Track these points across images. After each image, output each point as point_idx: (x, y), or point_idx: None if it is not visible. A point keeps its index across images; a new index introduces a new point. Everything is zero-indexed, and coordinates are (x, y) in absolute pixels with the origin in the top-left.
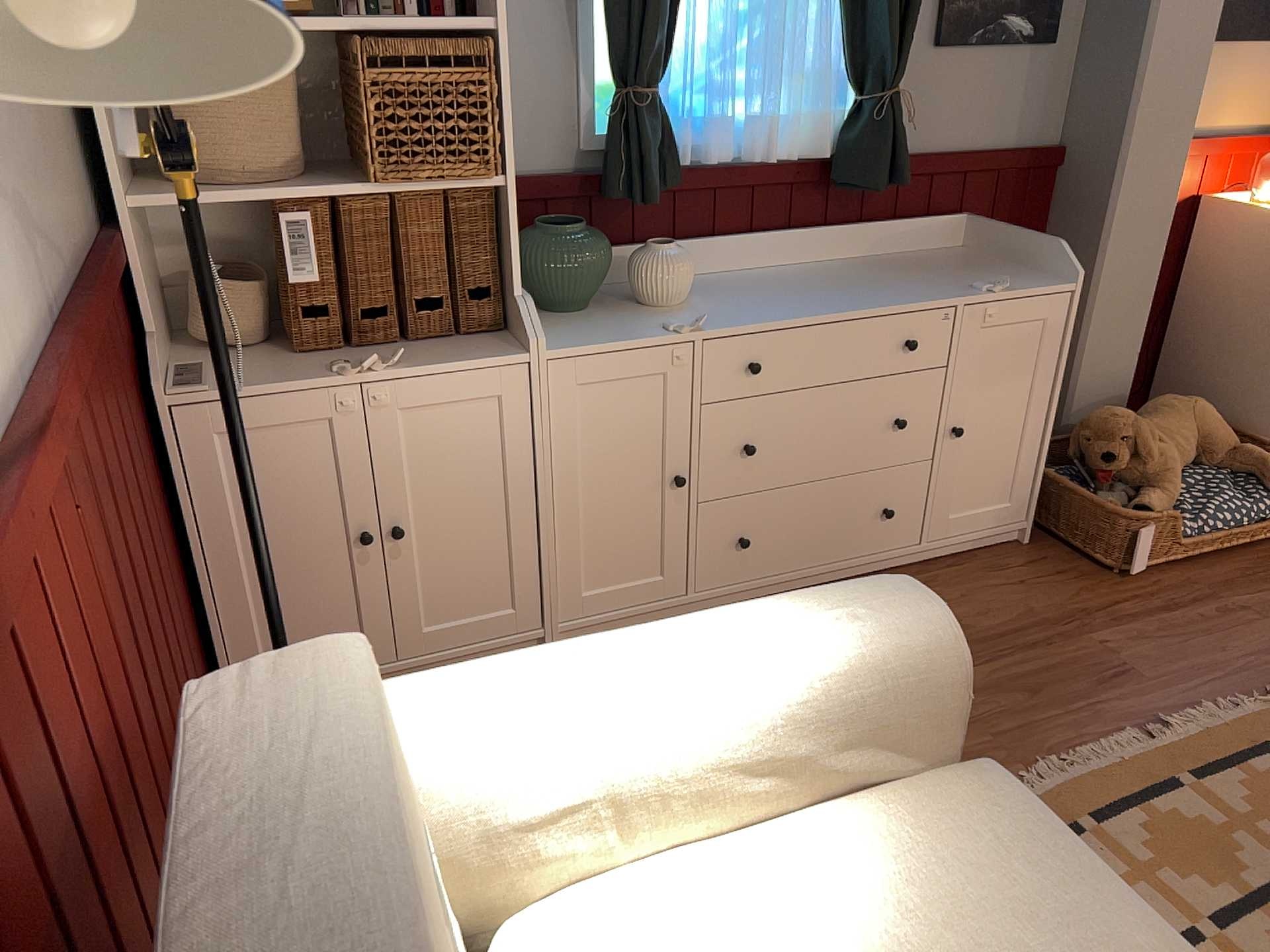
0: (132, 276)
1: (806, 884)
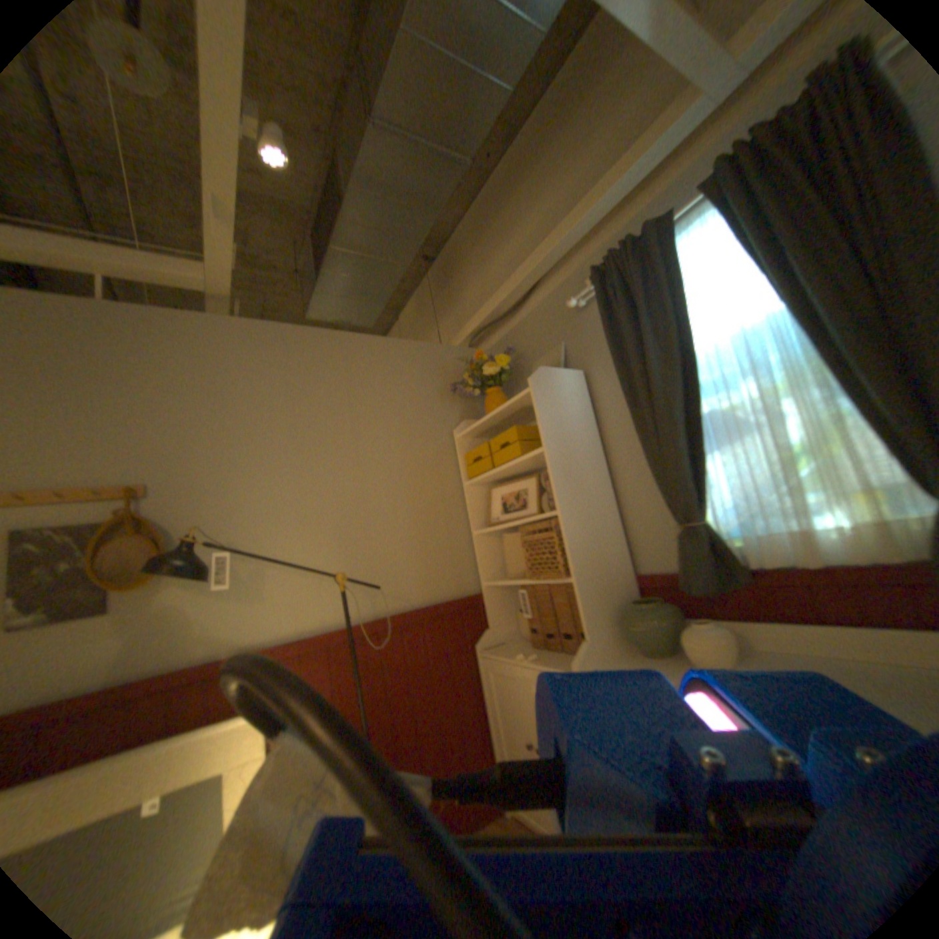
0: (487, 606)
1: None
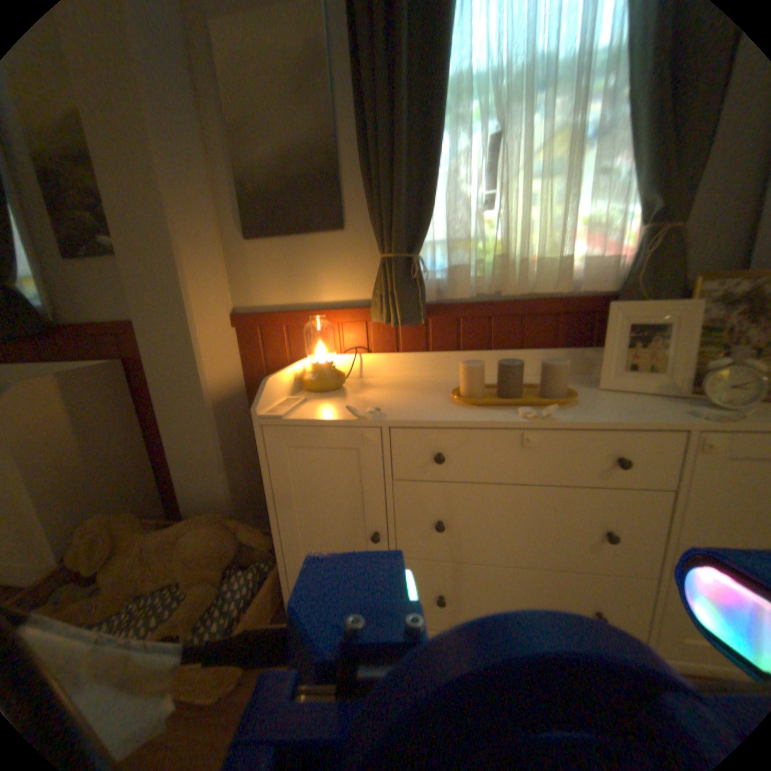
0: None
1: None
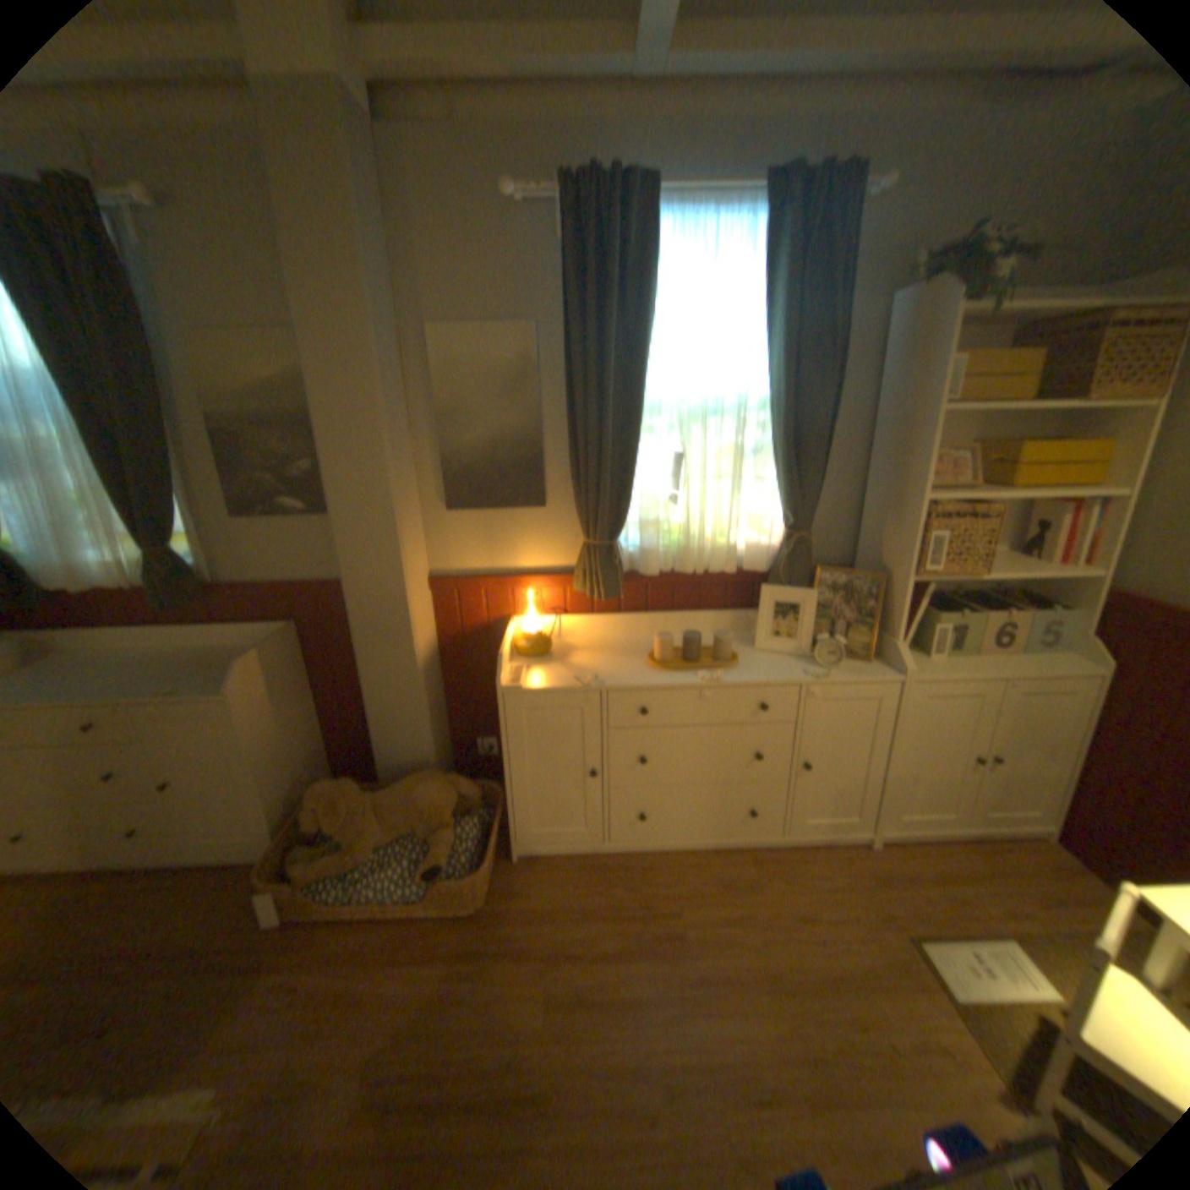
0: None
1: None
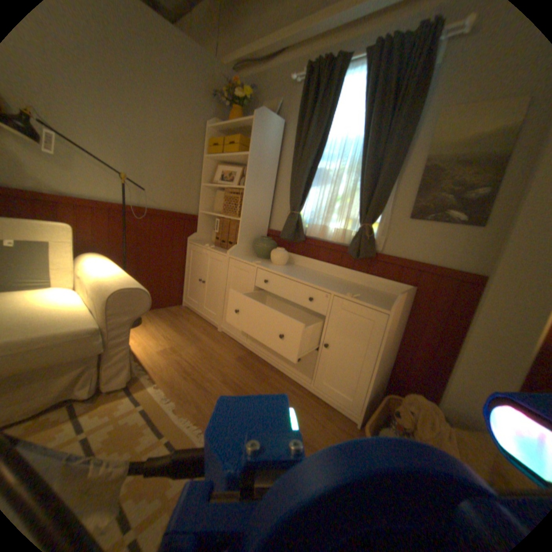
0: (198, 223)
1: (60, 306)
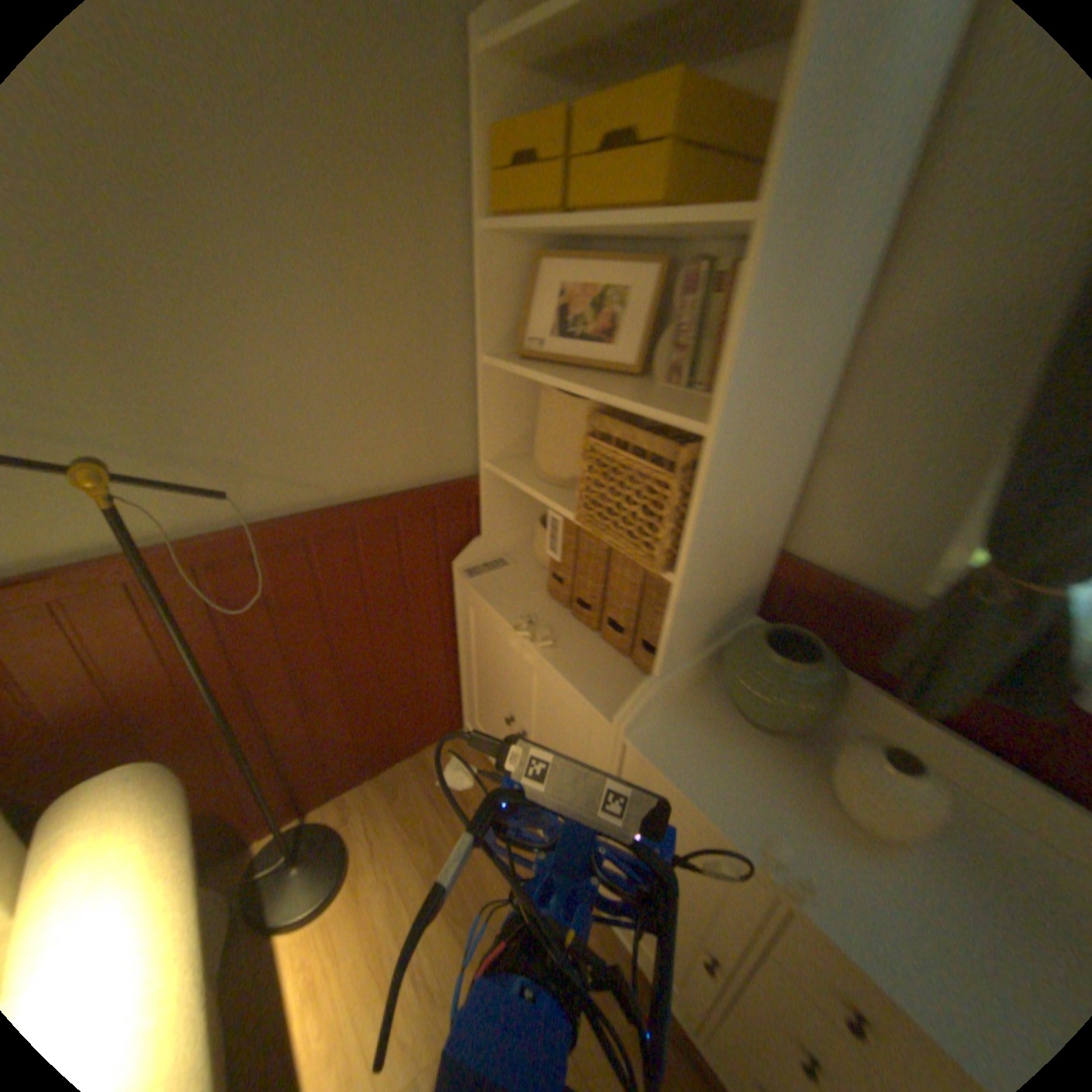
0: (485, 502)
1: None
